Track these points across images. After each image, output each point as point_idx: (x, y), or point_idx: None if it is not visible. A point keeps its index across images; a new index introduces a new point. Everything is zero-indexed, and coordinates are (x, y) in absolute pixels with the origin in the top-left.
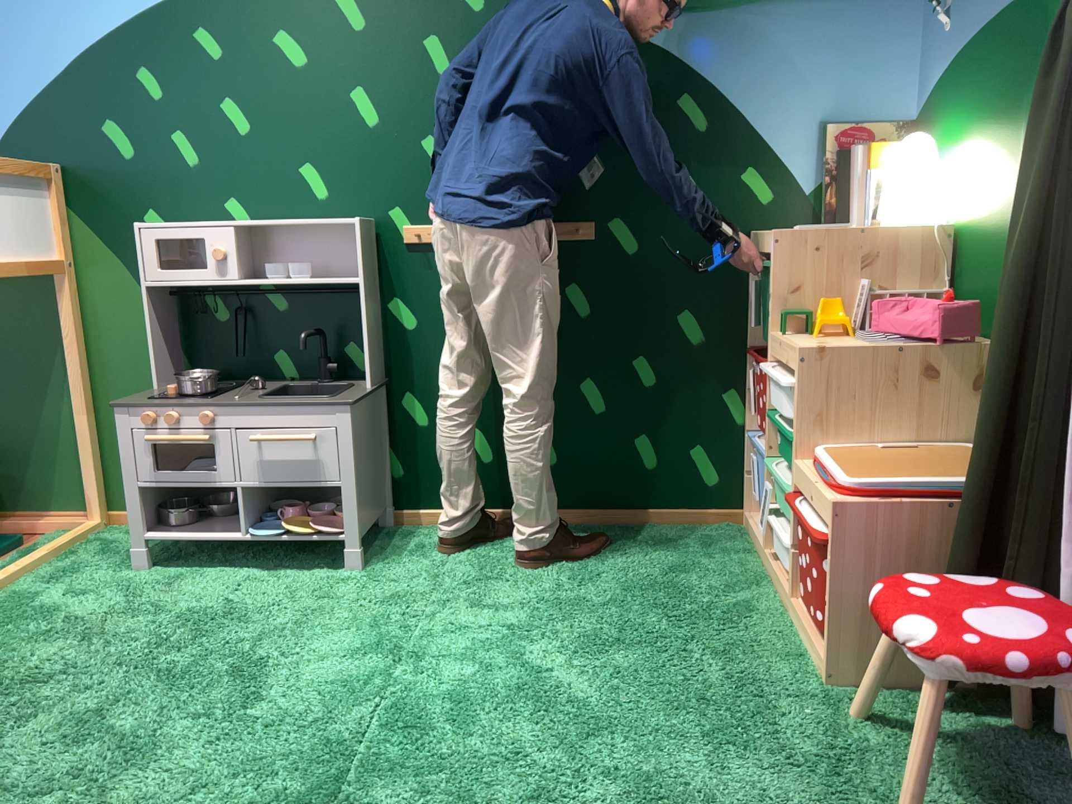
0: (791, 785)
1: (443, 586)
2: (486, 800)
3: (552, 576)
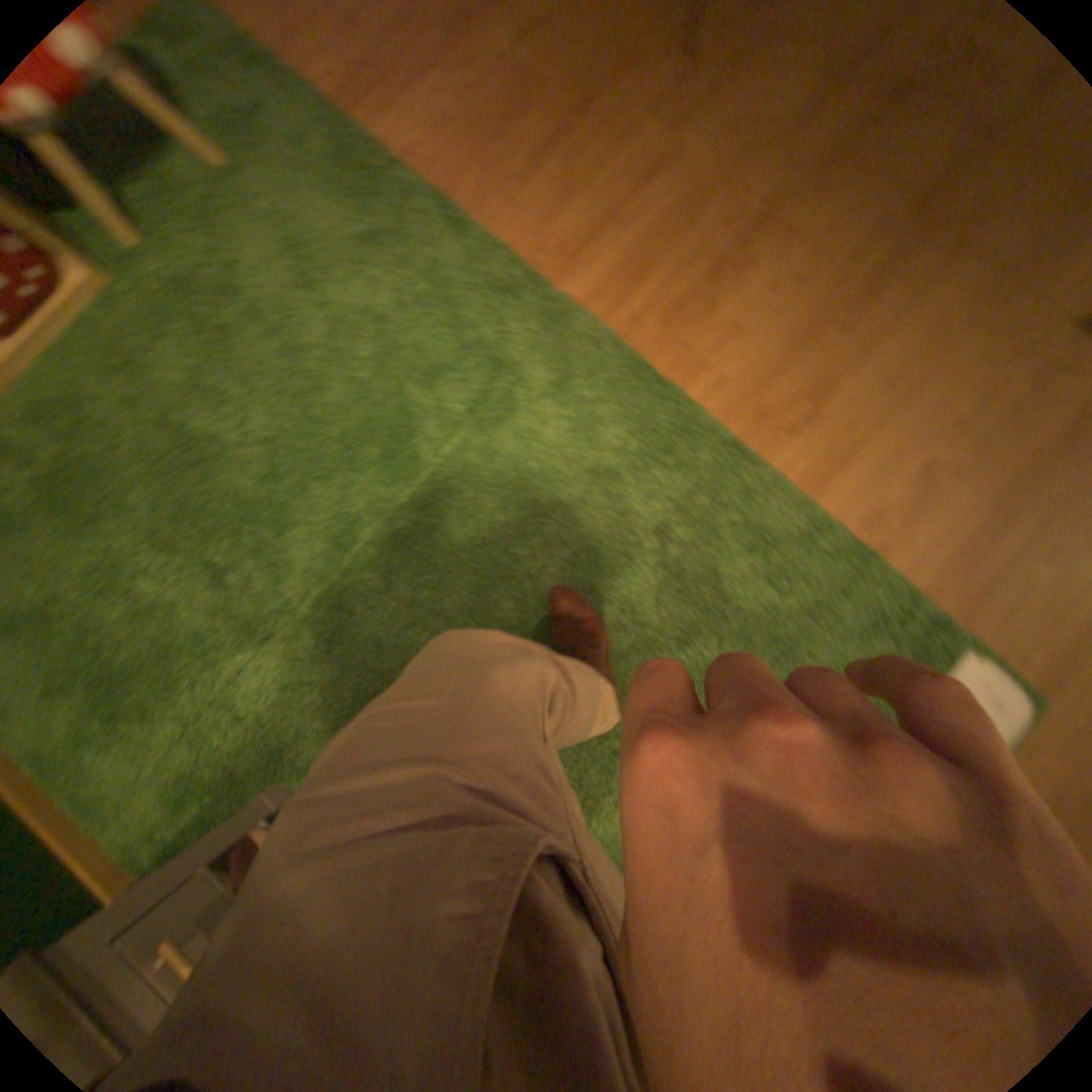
0: (242, 222)
1: (223, 671)
2: (406, 341)
3: (116, 603)
